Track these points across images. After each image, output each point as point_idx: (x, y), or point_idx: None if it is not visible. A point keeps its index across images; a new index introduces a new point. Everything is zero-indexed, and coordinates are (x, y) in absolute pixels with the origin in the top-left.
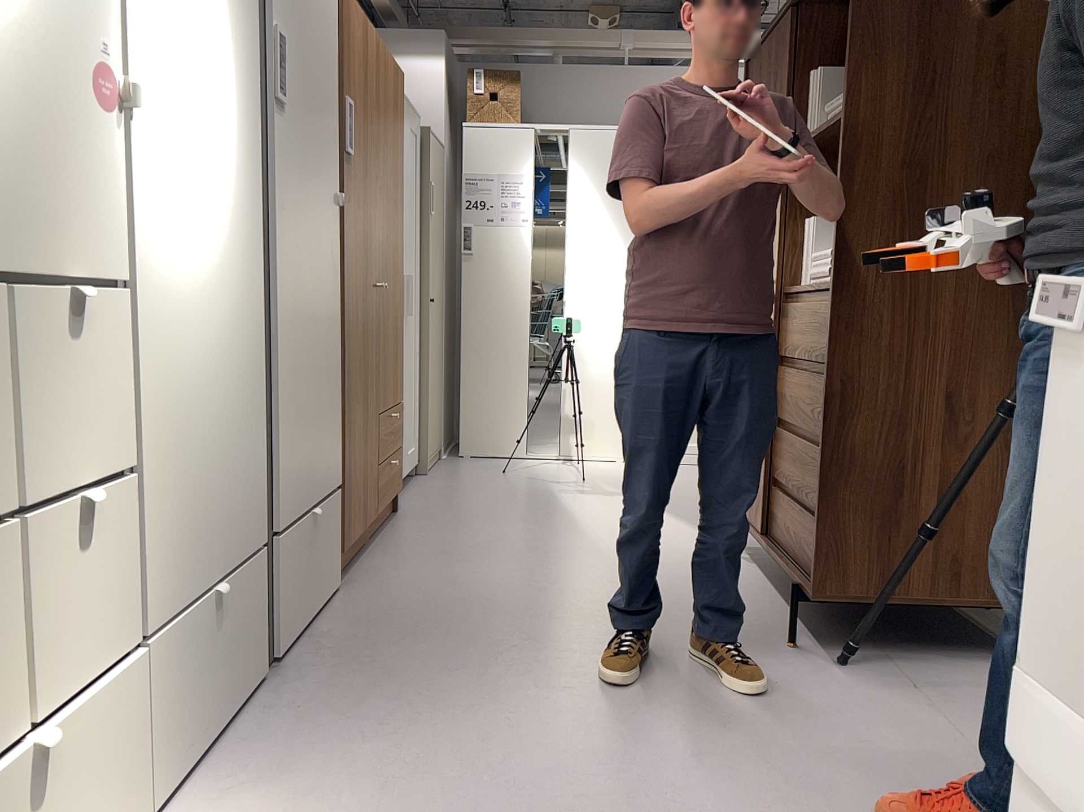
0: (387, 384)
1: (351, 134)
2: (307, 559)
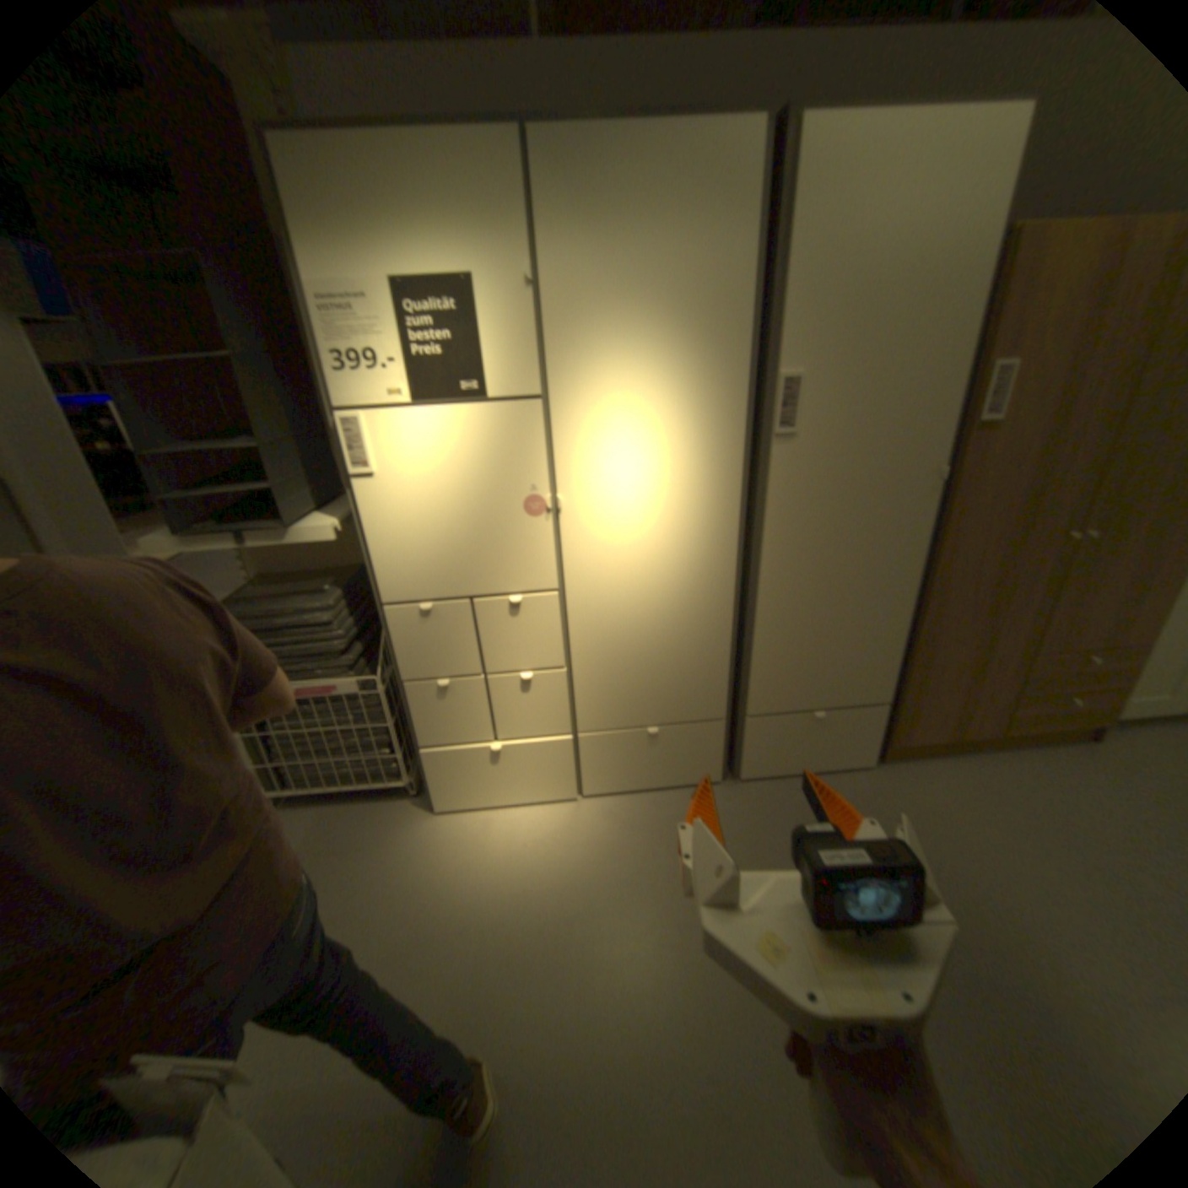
0: (1088, 629)
1: (1001, 398)
2: (805, 739)
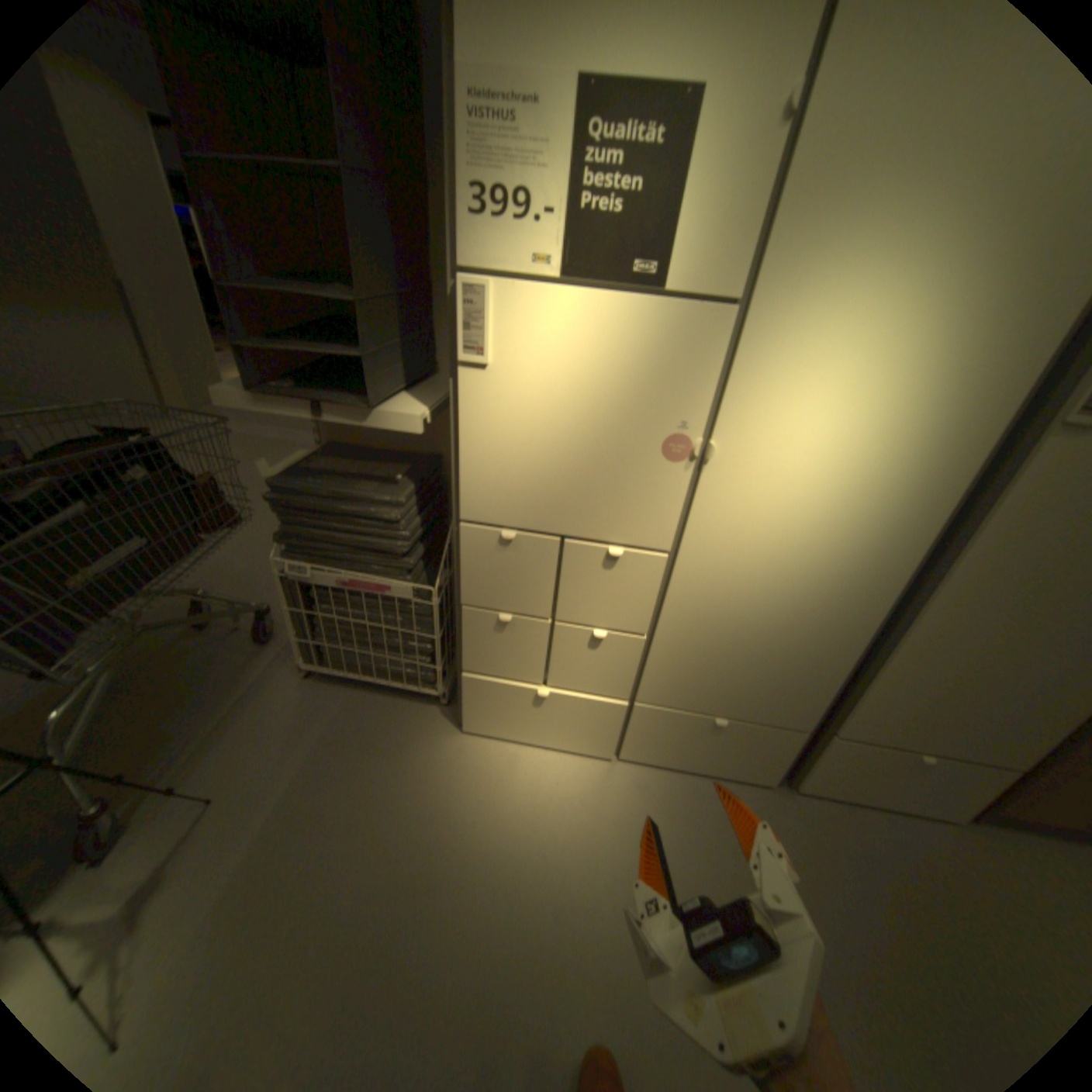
0: None
1: None
2: (897, 777)
